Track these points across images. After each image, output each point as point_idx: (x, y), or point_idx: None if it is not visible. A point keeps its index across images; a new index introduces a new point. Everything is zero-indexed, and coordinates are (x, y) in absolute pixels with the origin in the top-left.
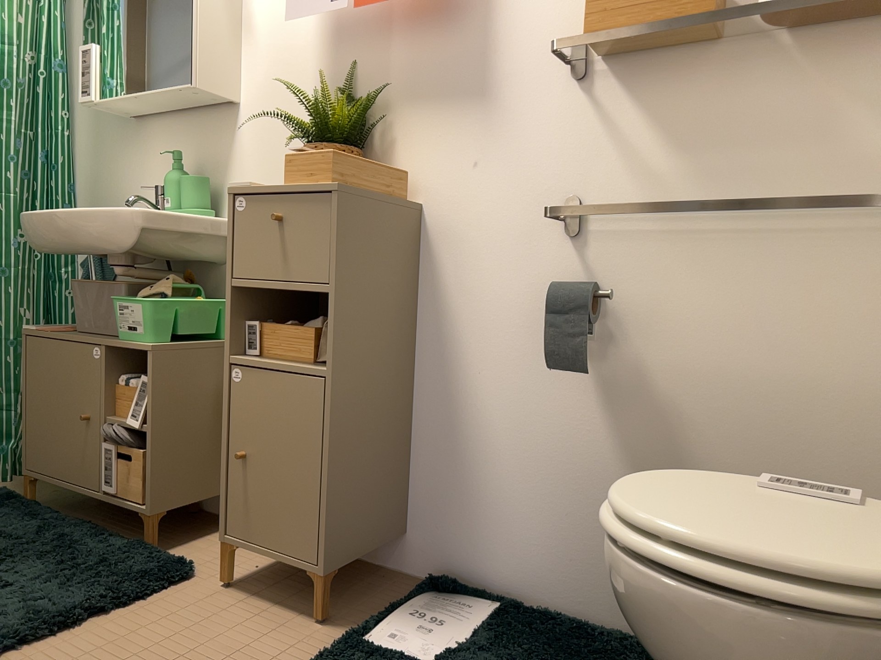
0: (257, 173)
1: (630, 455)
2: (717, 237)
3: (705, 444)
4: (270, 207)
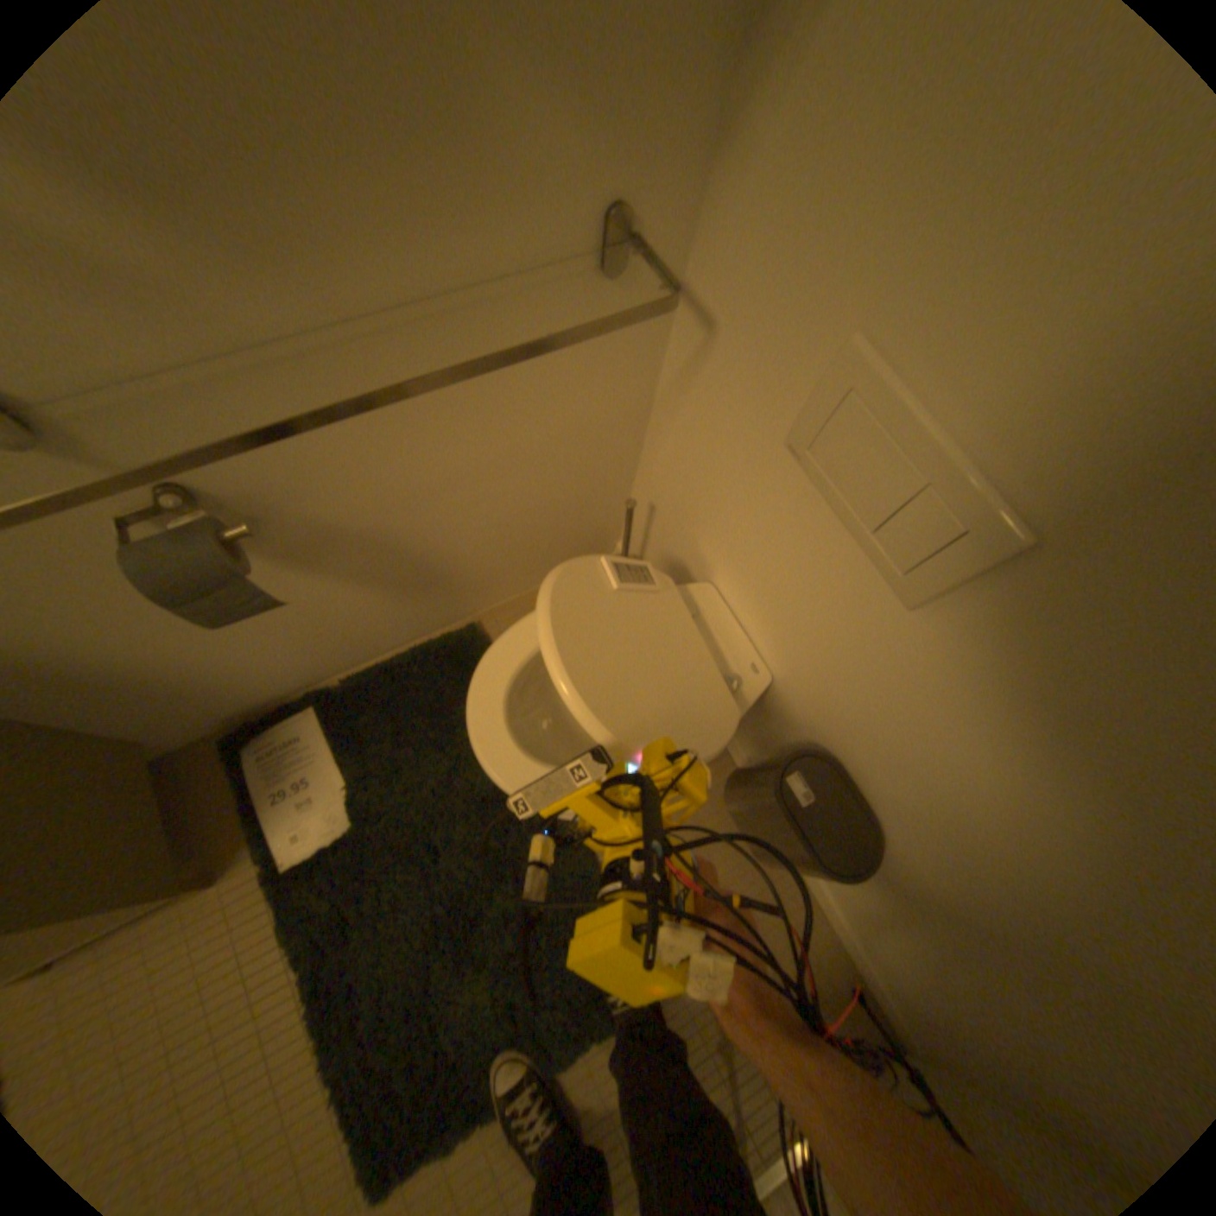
0: None
1: (359, 580)
2: (349, 355)
3: (431, 536)
4: None
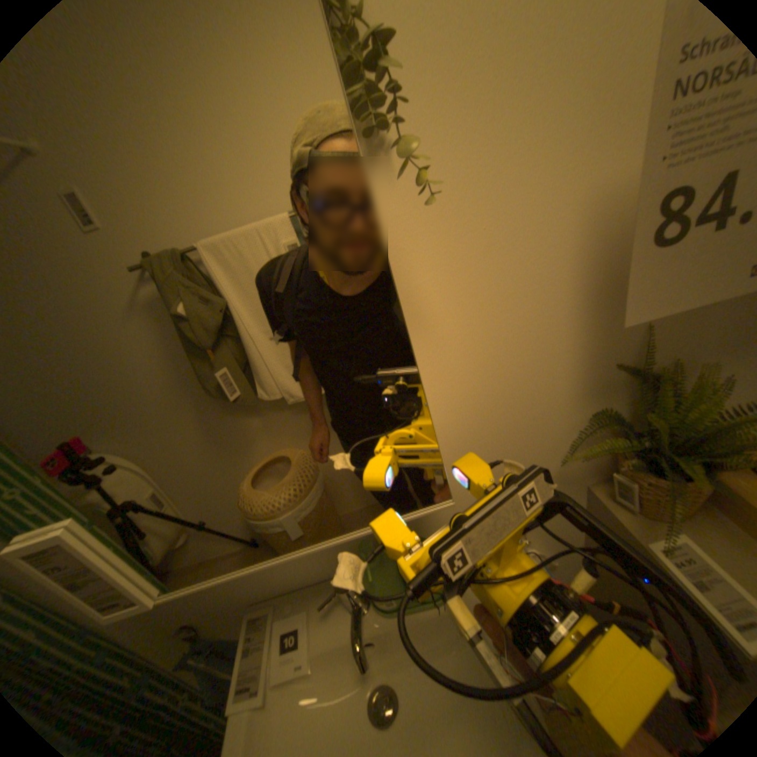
0: None
1: None
2: None
3: None
4: None
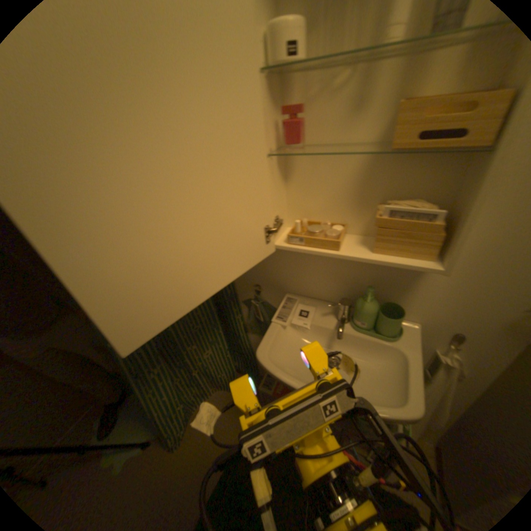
0: (445, 300)
1: None
2: None
3: None
4: None
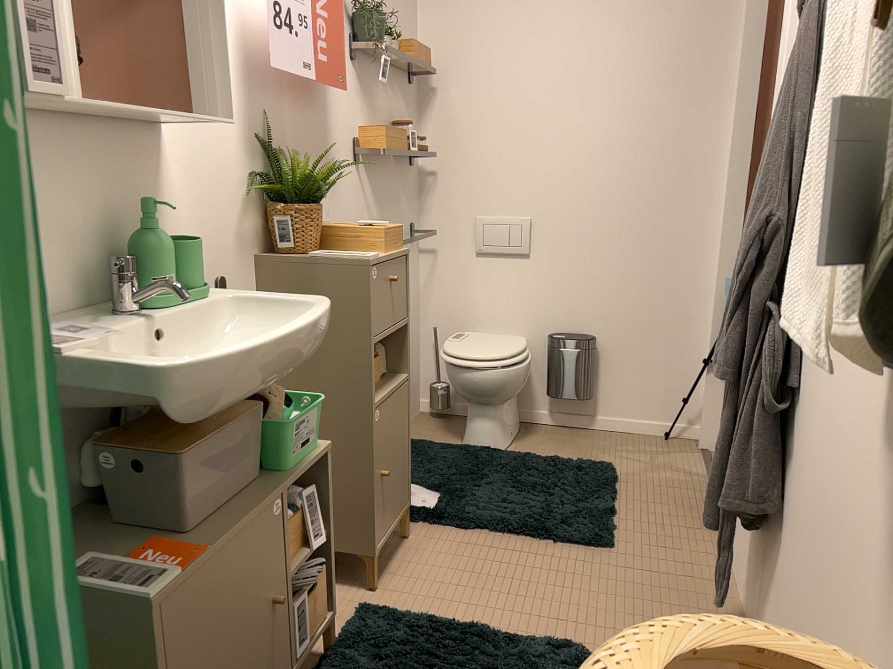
0: (192, 221)
1: None
2: None
3: None
4: (385, 270)
